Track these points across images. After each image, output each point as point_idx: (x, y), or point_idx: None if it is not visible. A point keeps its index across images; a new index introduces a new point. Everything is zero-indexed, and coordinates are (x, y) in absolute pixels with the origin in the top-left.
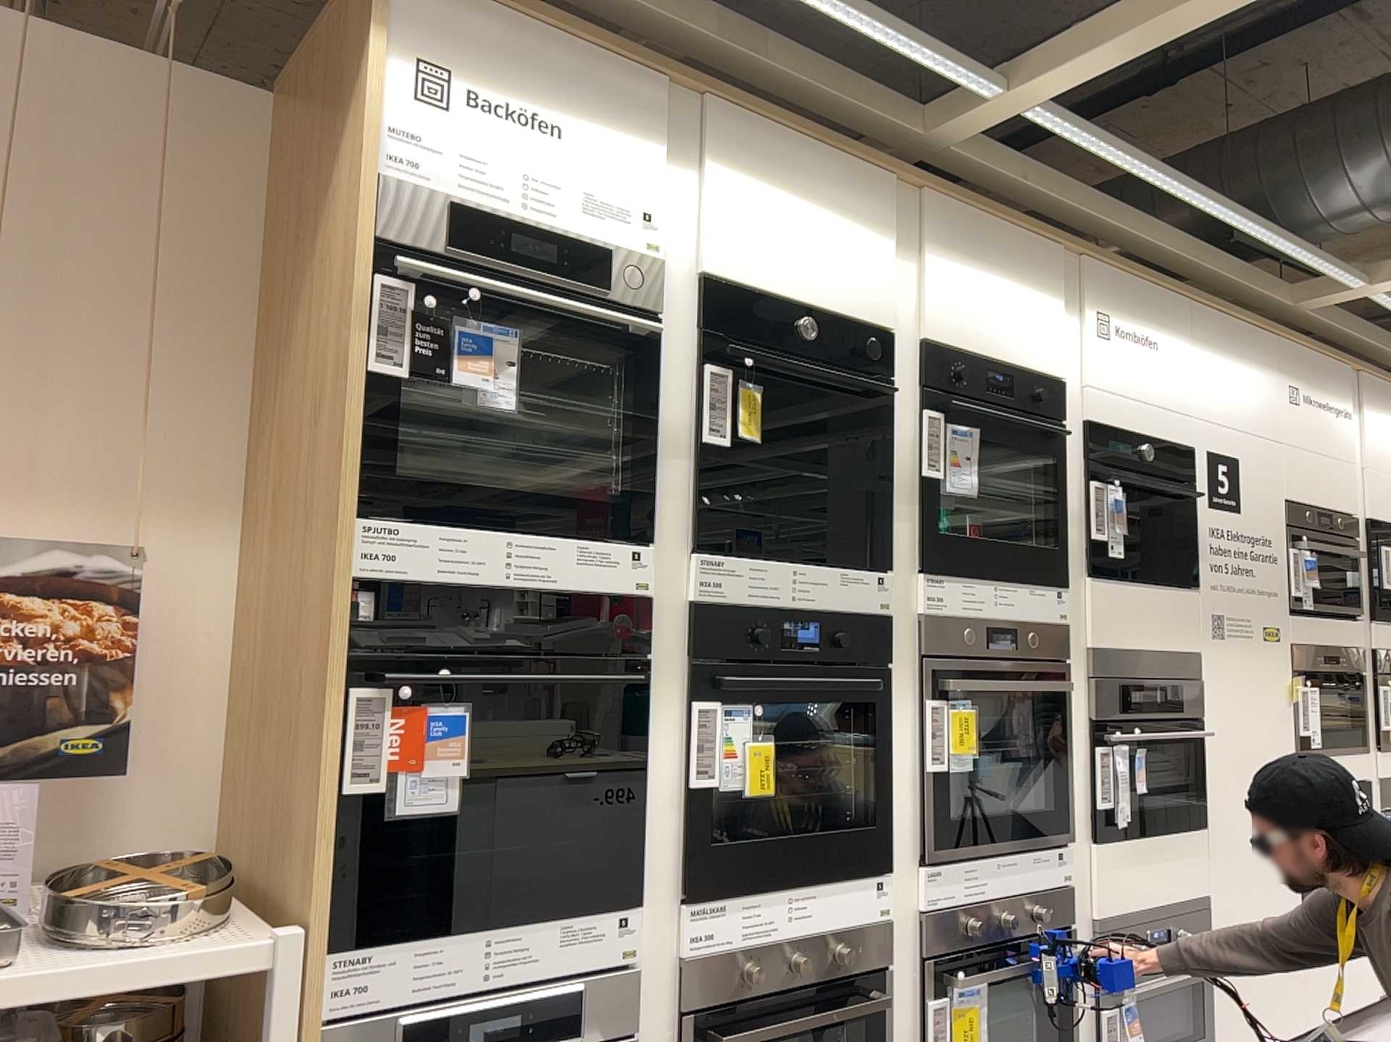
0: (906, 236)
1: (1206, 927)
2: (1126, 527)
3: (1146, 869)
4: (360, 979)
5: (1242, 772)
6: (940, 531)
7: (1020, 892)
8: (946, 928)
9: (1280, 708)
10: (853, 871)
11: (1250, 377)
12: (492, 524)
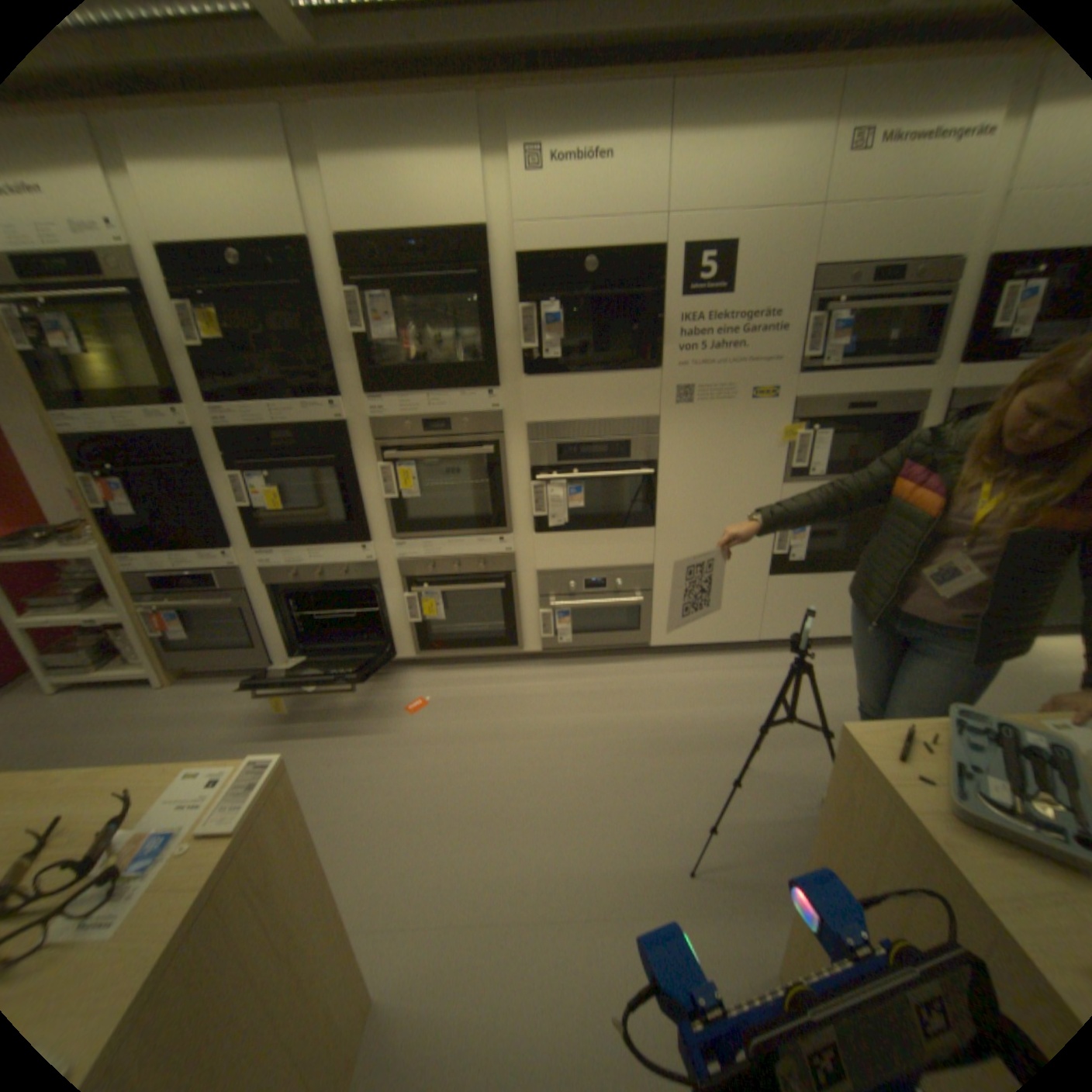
0: (302, 153)
1: (645, 582)
2: (565, 334)
3: (584, 549)
4: (127, 565)
5: (703, 495)
6: (374, 367)
7: (468, 555)
8: (412, 568)
9: (769, 450)
10: (344, 542)
11: (778, 138)
12: (100, 408)
